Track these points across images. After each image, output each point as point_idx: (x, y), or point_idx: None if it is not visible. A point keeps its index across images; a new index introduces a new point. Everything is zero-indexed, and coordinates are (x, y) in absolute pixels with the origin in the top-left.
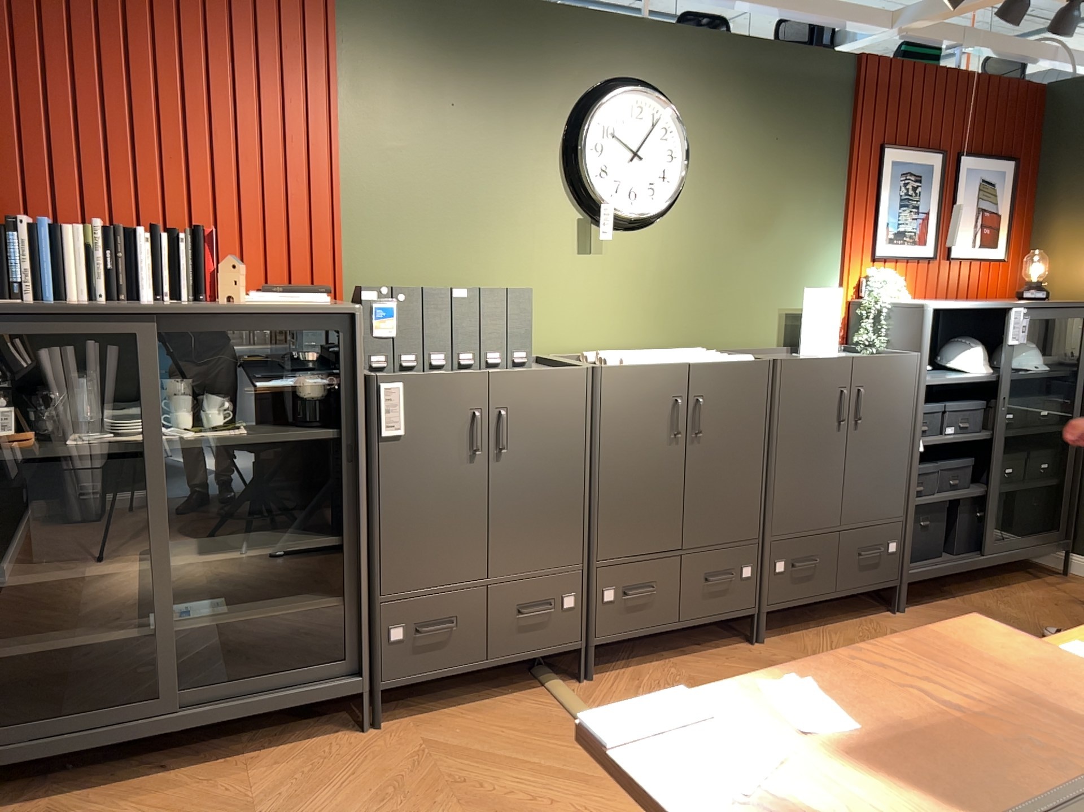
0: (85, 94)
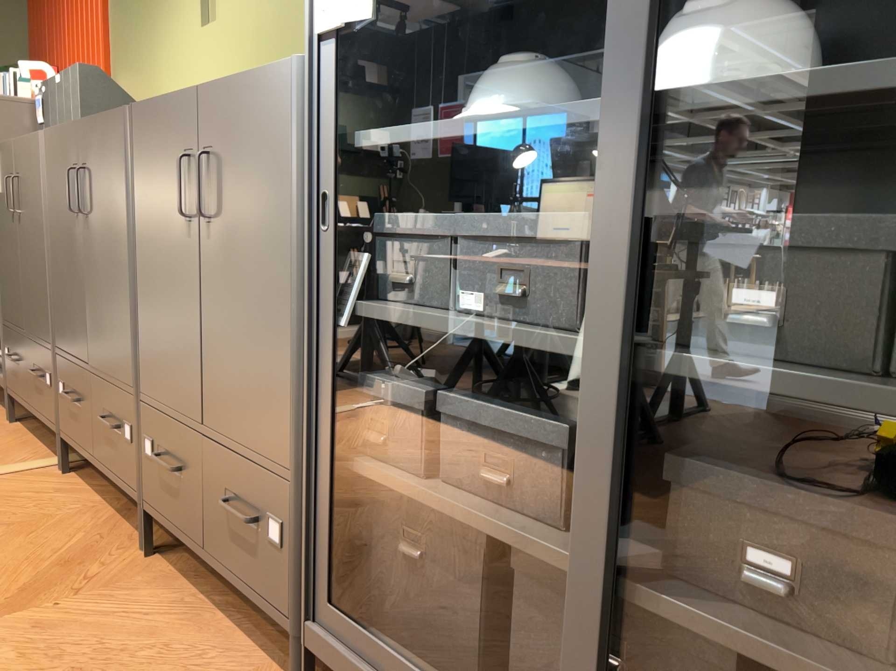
0: (55, 2)
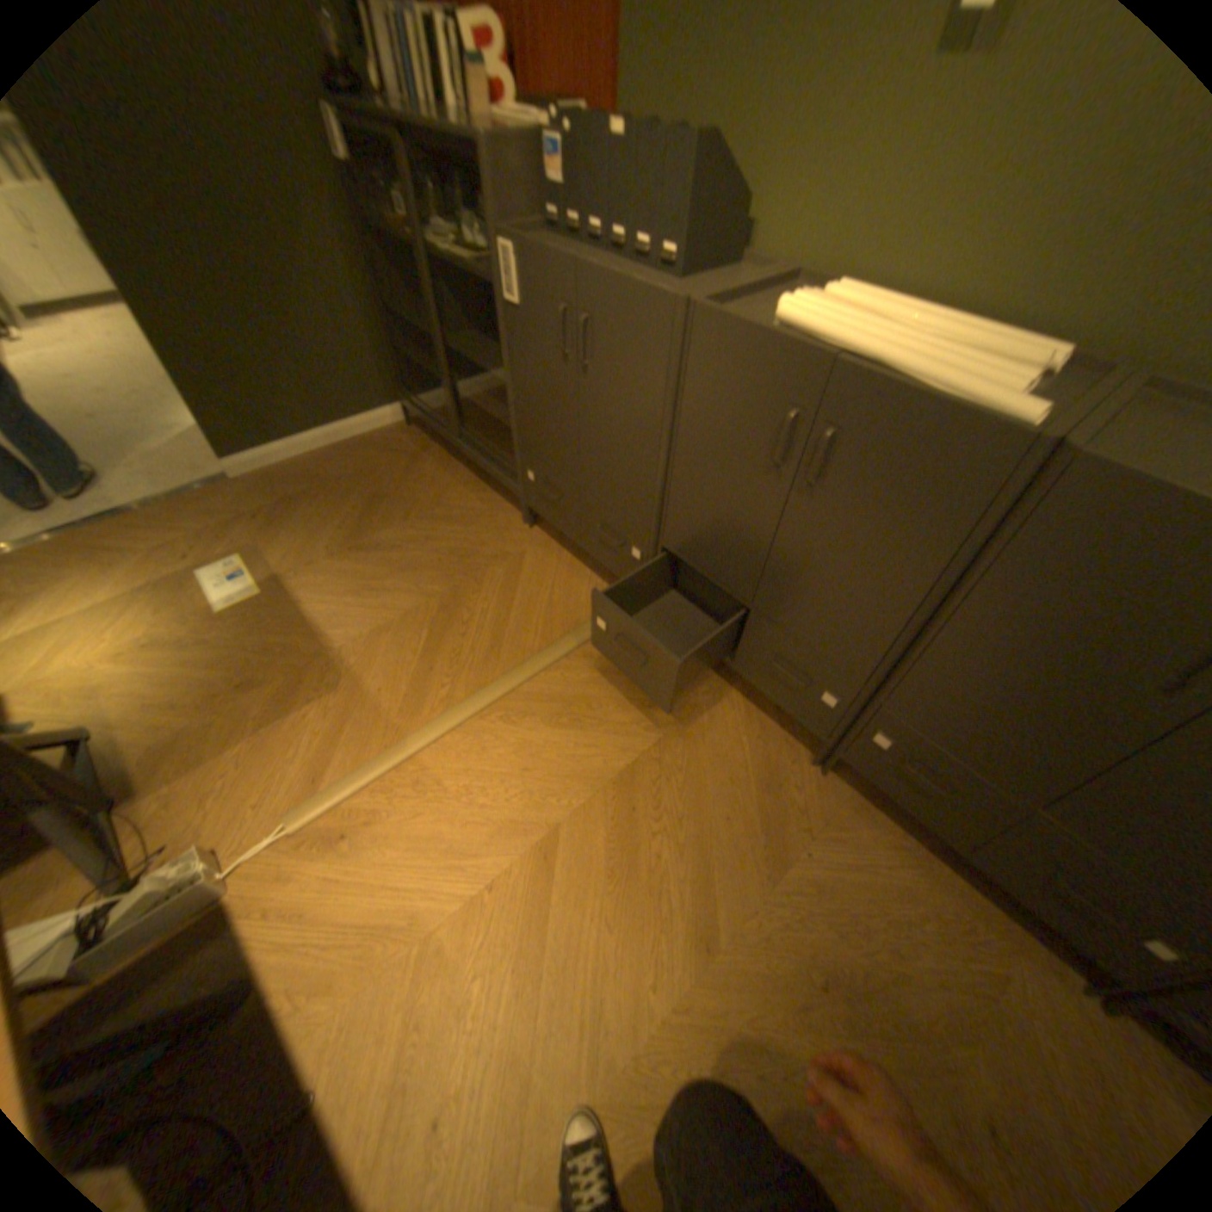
0: None
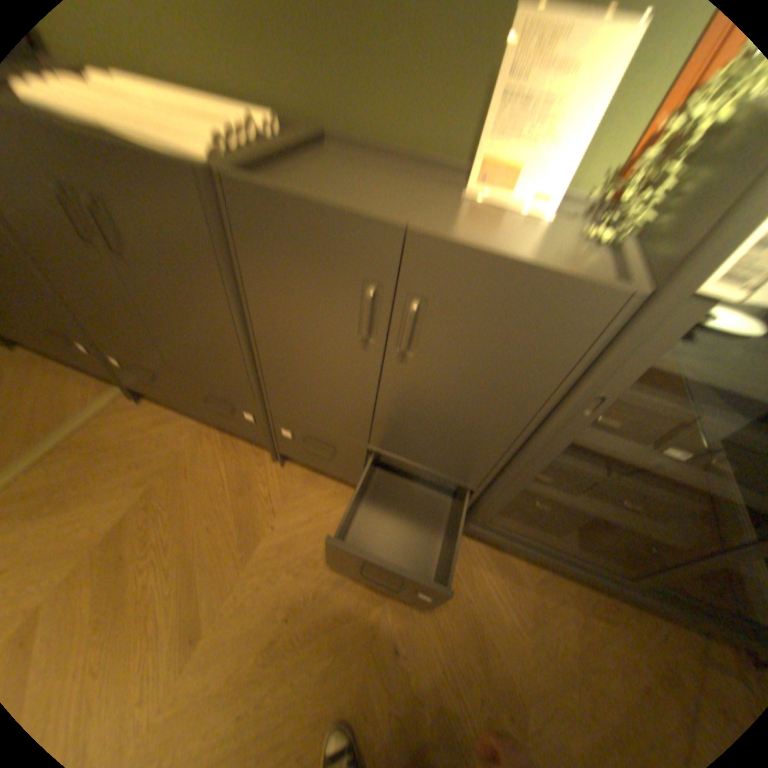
0: None
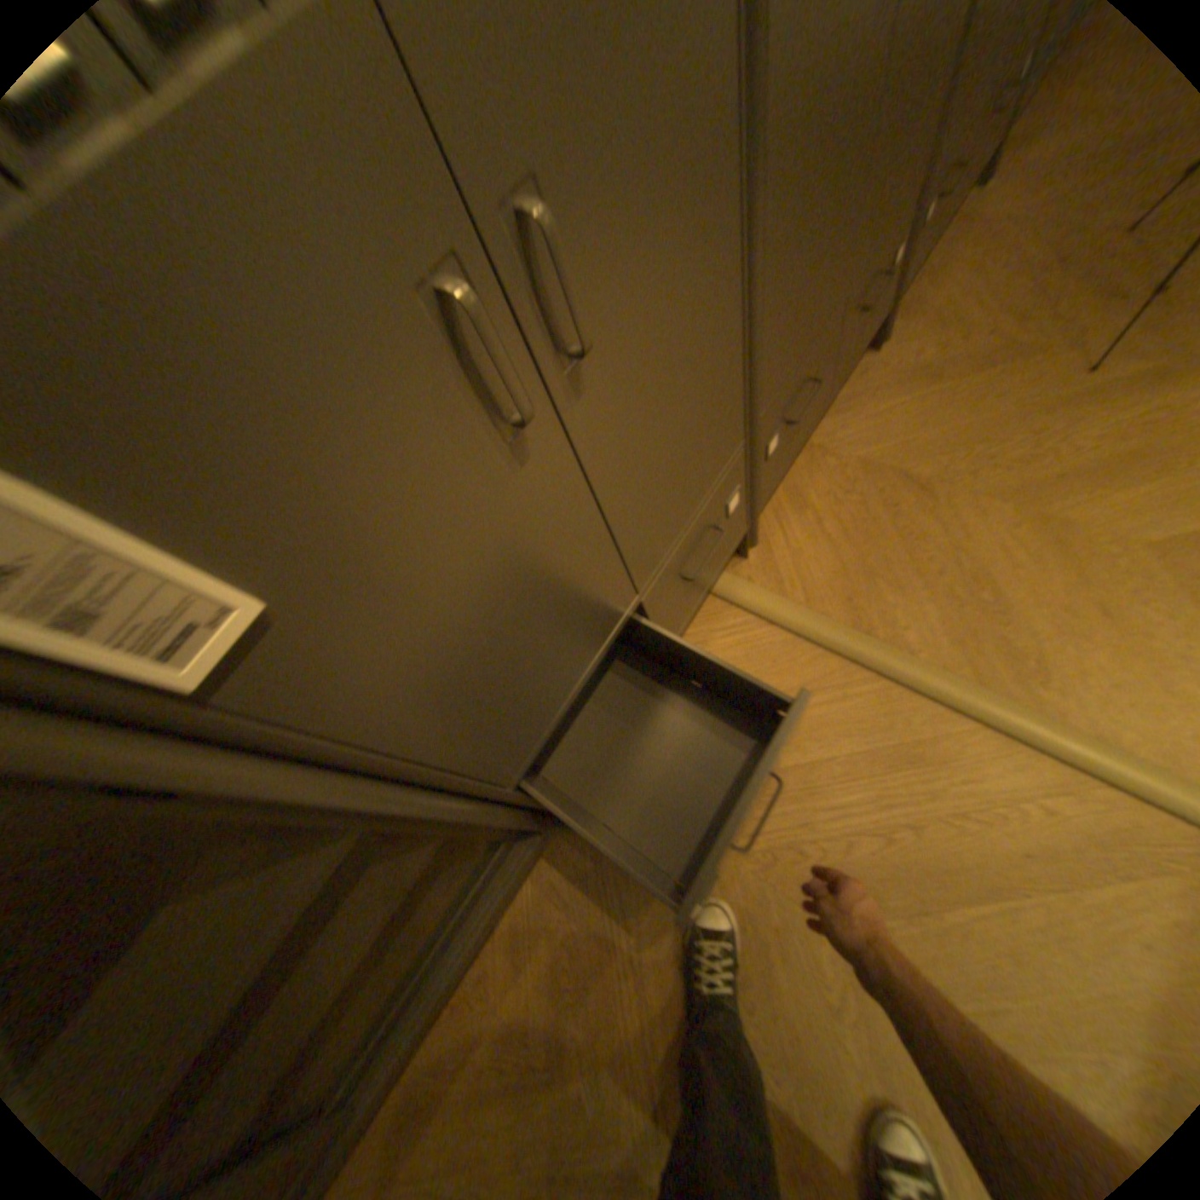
0: None
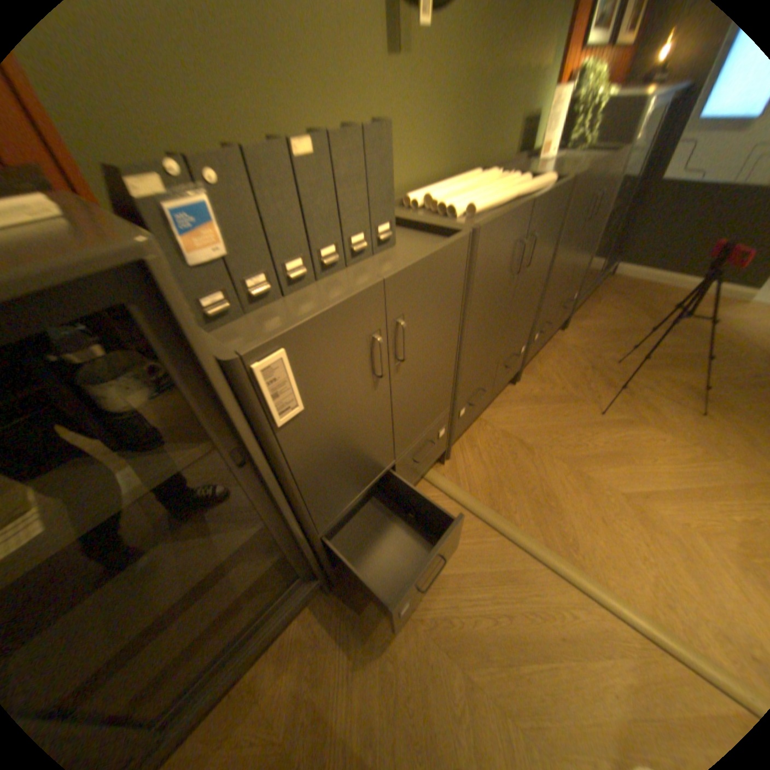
0: None
